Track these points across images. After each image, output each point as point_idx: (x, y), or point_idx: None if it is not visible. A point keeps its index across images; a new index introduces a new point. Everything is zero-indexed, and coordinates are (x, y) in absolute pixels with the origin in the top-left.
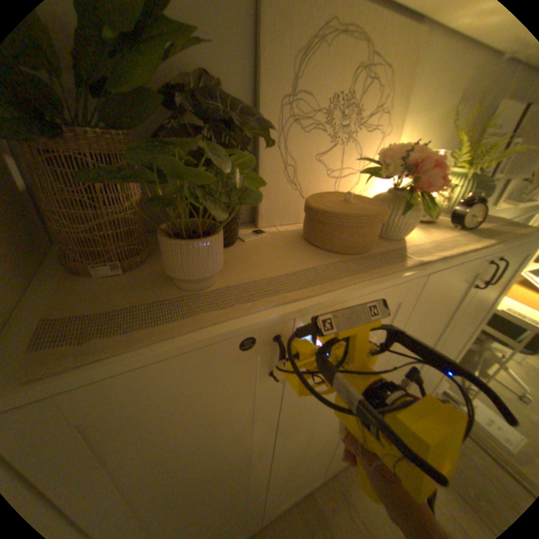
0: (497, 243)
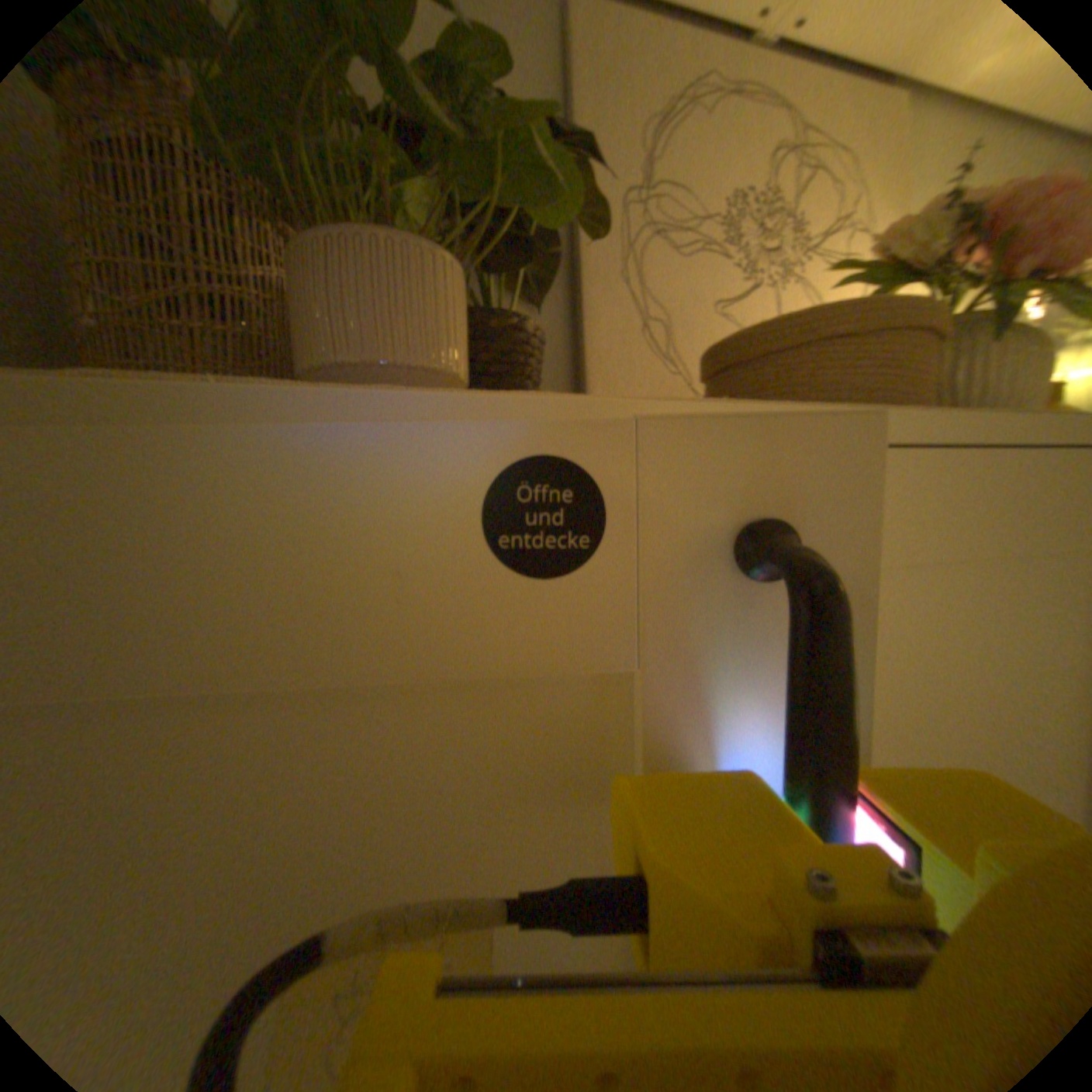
0: None
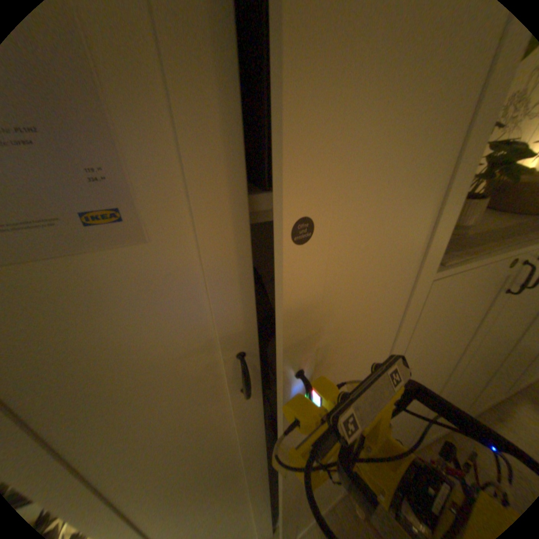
0: None
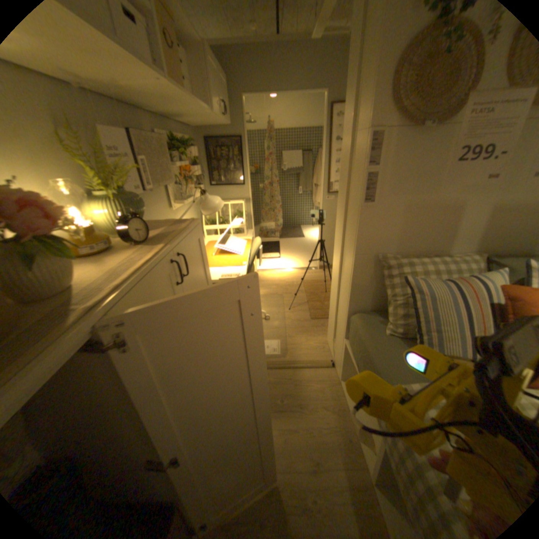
0: (165, 245)
